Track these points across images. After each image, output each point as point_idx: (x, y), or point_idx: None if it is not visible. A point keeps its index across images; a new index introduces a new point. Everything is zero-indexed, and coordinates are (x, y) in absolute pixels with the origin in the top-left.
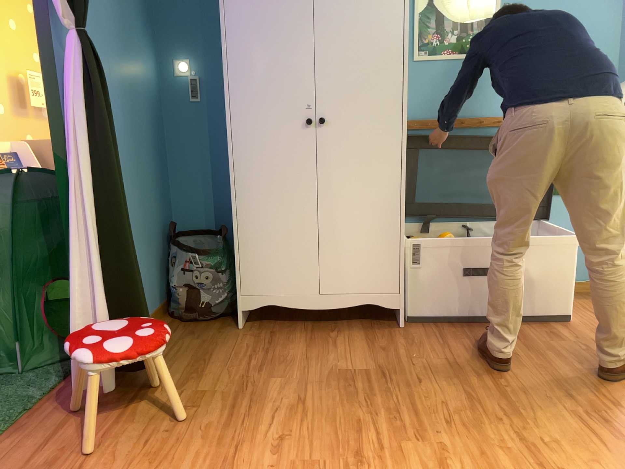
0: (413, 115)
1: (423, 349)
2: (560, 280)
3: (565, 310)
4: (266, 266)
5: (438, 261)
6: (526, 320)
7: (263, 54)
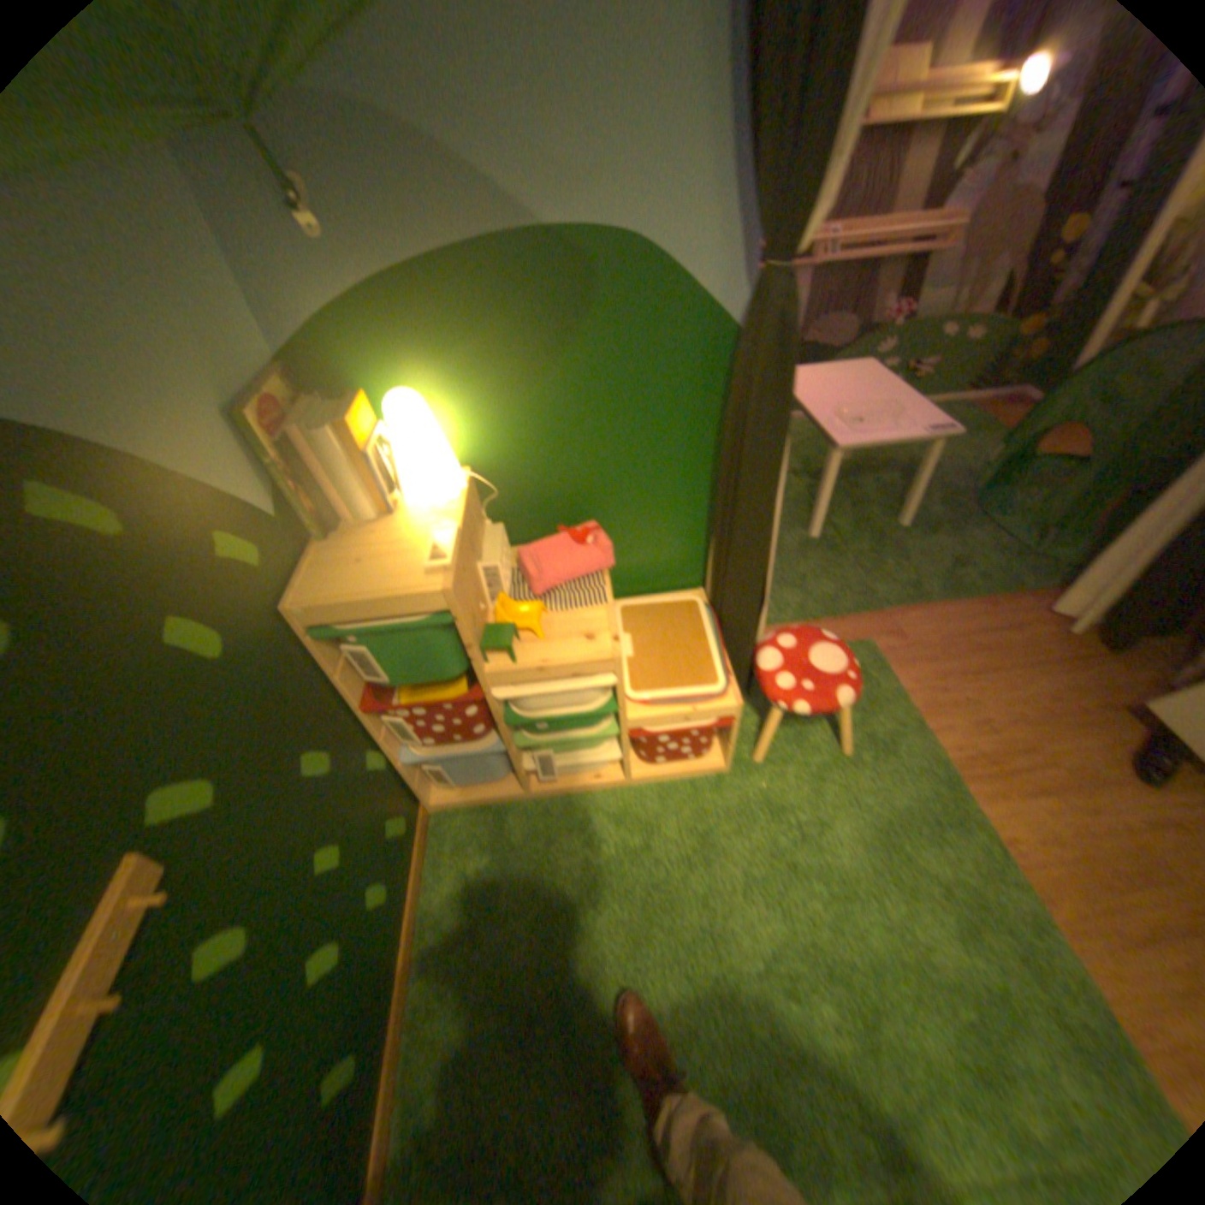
0: None
1: None
2: None
3: None
4: None
5: None
6: None
7: None
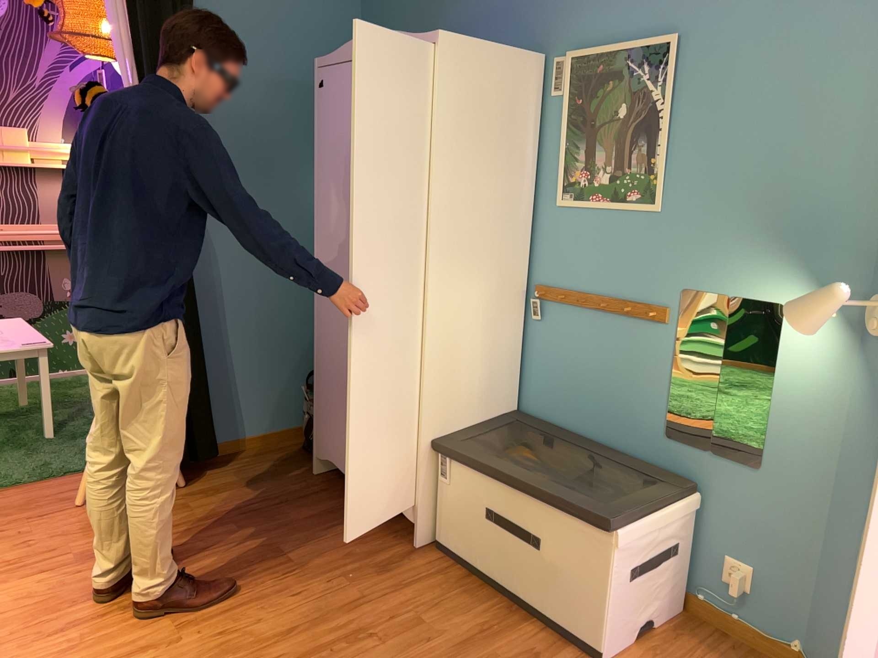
0: (552, 279)
1: (374, 577)
2: (589, 588)
3: (594, 639)
4: (329, 420)
5: (462, 485)
6: (547, 623)
7: (336, 201)
